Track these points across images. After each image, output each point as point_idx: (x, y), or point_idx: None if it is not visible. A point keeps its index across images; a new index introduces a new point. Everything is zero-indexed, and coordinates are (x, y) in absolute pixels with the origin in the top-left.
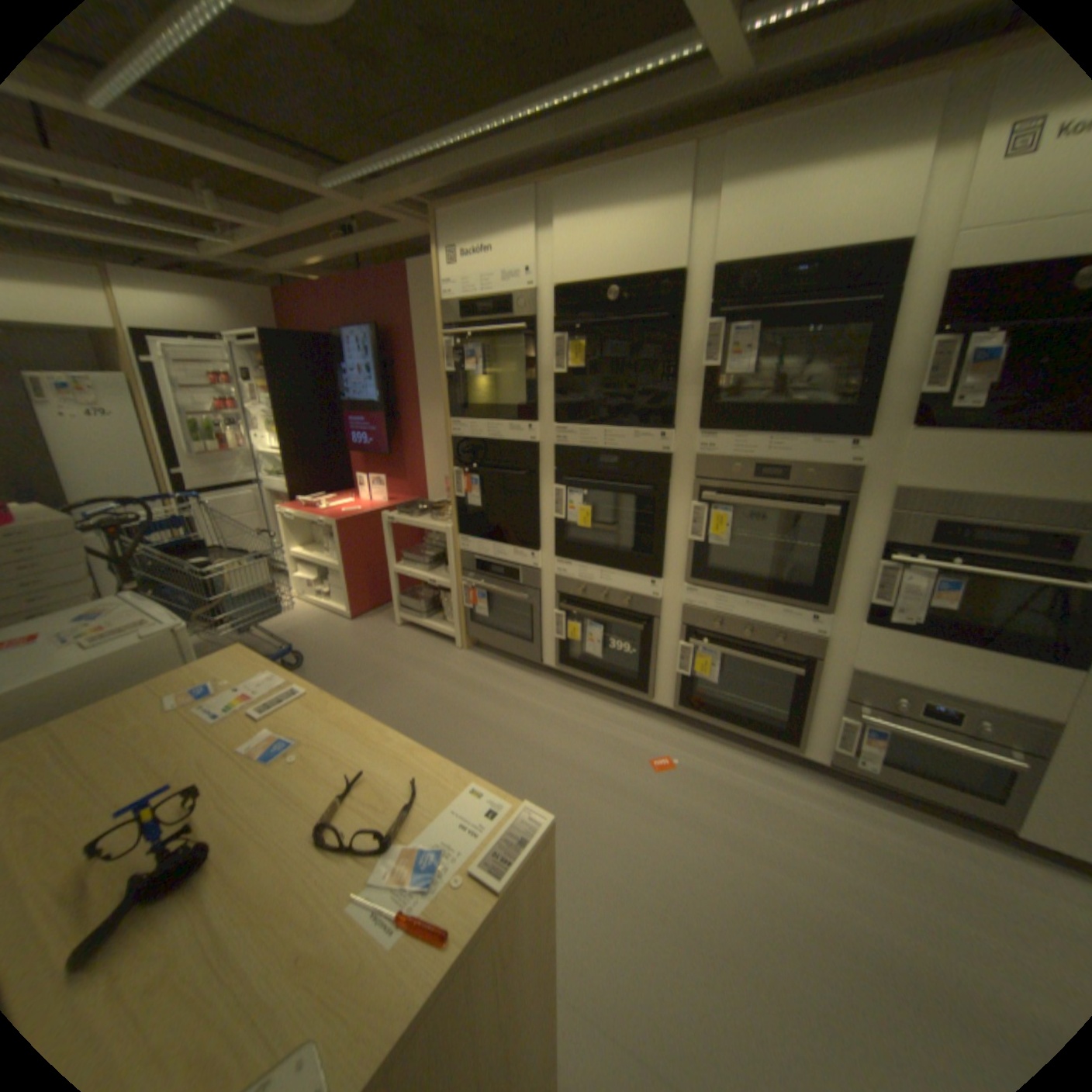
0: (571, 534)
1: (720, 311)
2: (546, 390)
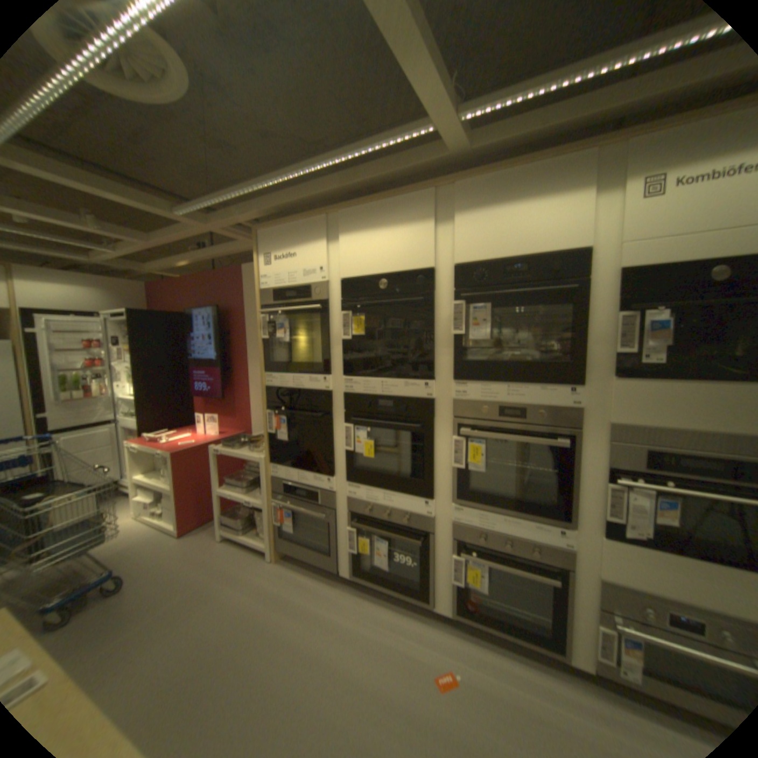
0: (359, 463)
1: (462, 296)
2: (337, 352)
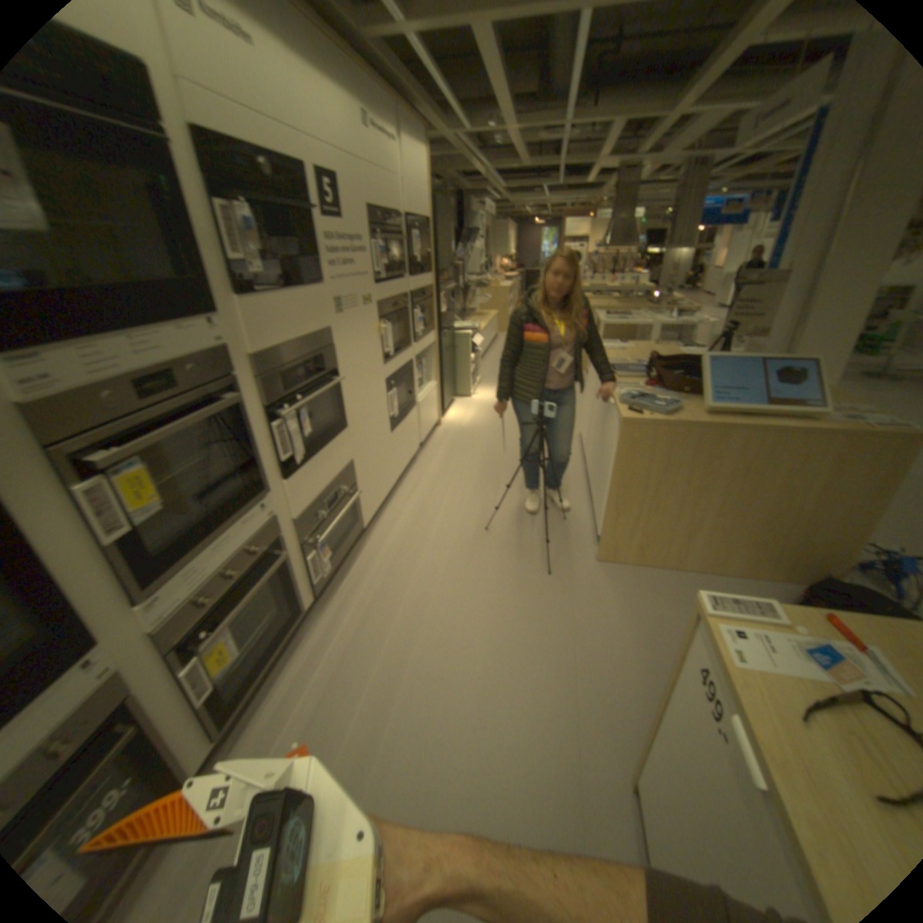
0: None
1: None
2: None
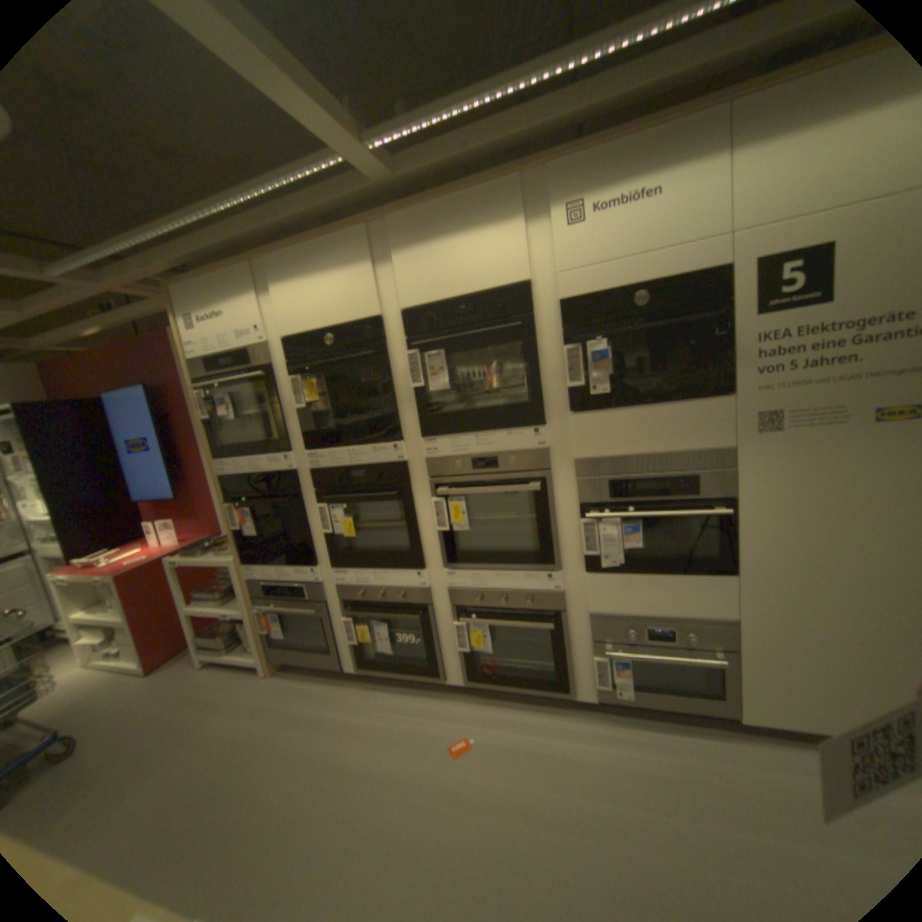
0: (343, 545)
1: (412, 345)
2: (293, 424)
